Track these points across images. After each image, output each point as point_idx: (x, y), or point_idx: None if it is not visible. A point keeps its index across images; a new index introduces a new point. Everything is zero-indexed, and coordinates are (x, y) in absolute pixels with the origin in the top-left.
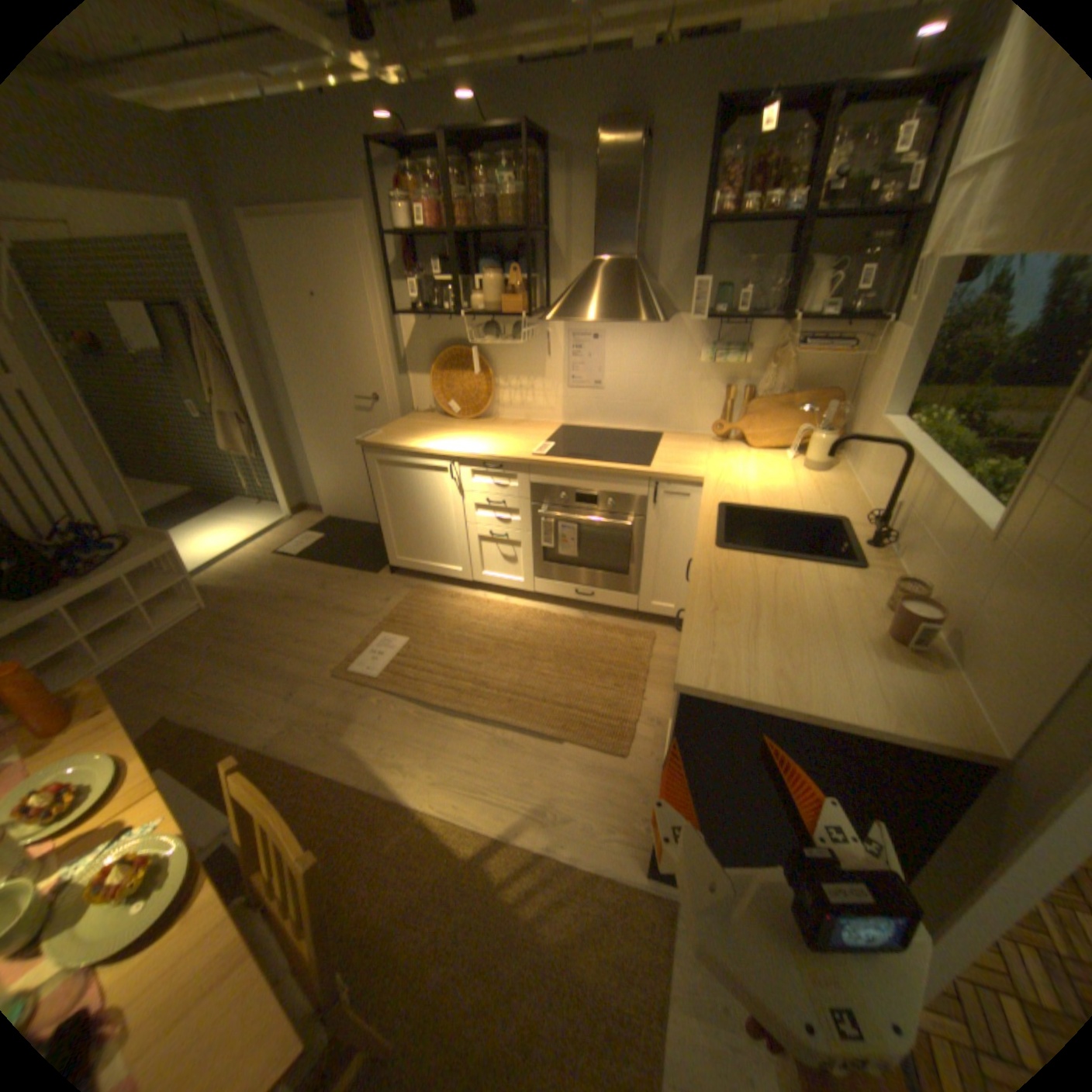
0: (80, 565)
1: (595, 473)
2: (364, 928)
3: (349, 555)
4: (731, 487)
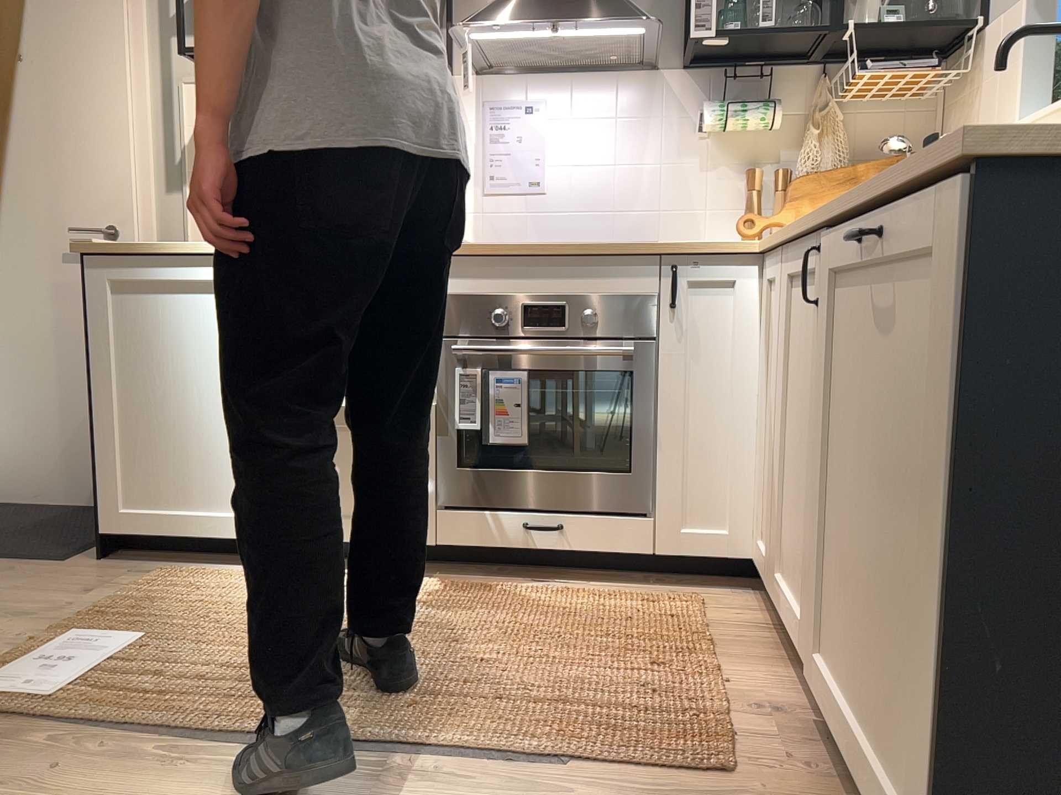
0: None
1: (563, 258)
2: None
3: None
4: None
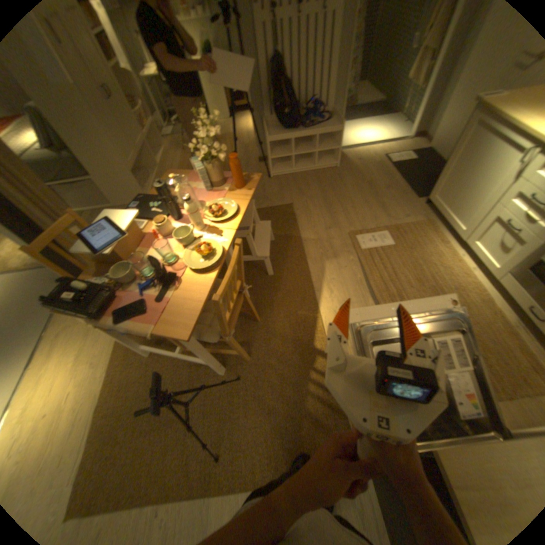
0: (310, 122)
1: None
2: (273, 325)
3: (417, 177)
4: None
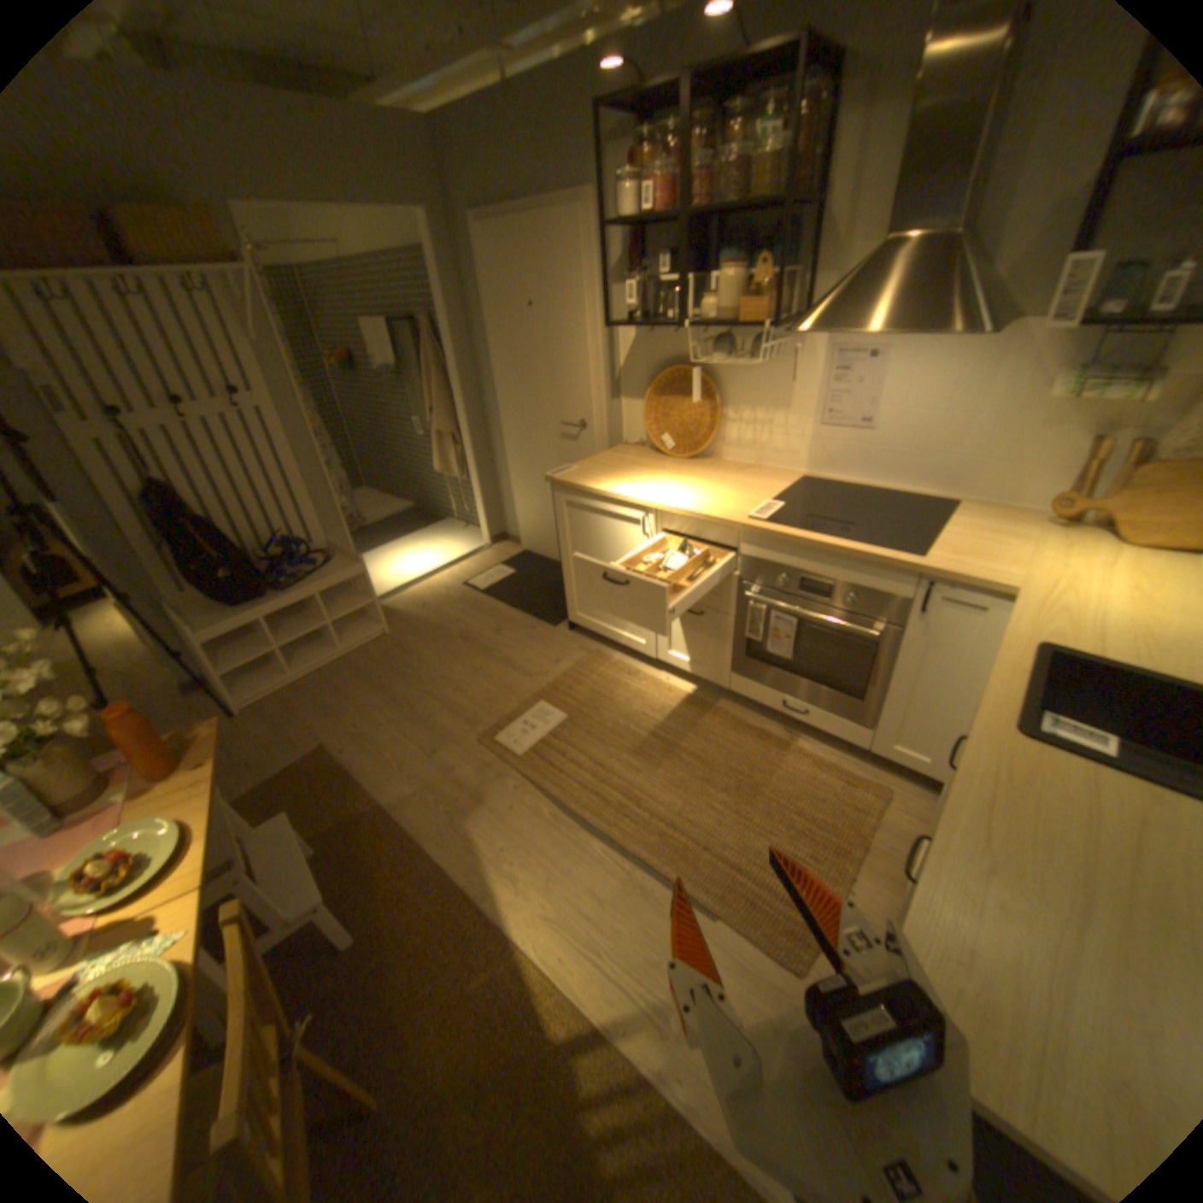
0: (288, 575)
1: (836, 553)
2: (423, 1080)
3: (534, 597)
4: (1074, 613)
